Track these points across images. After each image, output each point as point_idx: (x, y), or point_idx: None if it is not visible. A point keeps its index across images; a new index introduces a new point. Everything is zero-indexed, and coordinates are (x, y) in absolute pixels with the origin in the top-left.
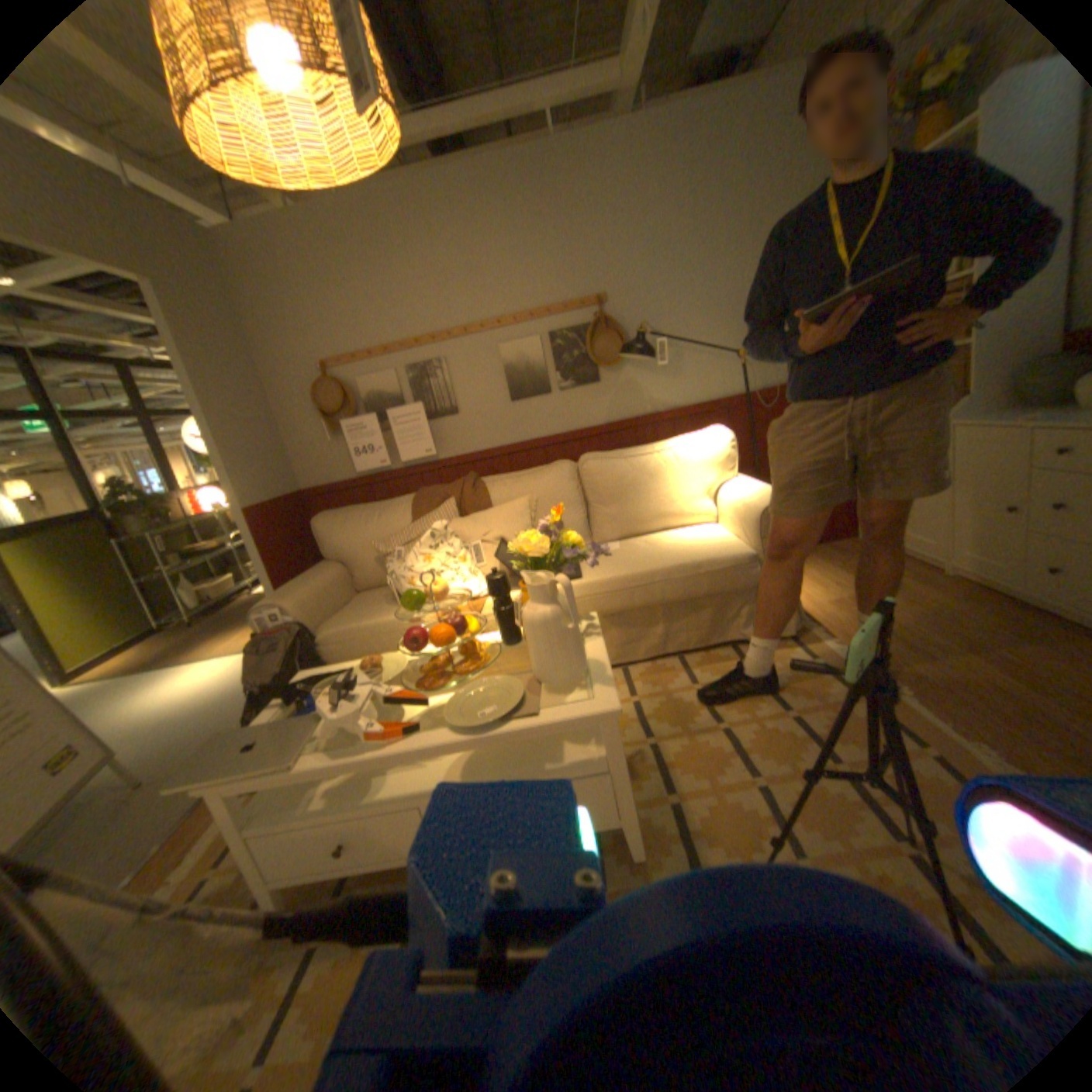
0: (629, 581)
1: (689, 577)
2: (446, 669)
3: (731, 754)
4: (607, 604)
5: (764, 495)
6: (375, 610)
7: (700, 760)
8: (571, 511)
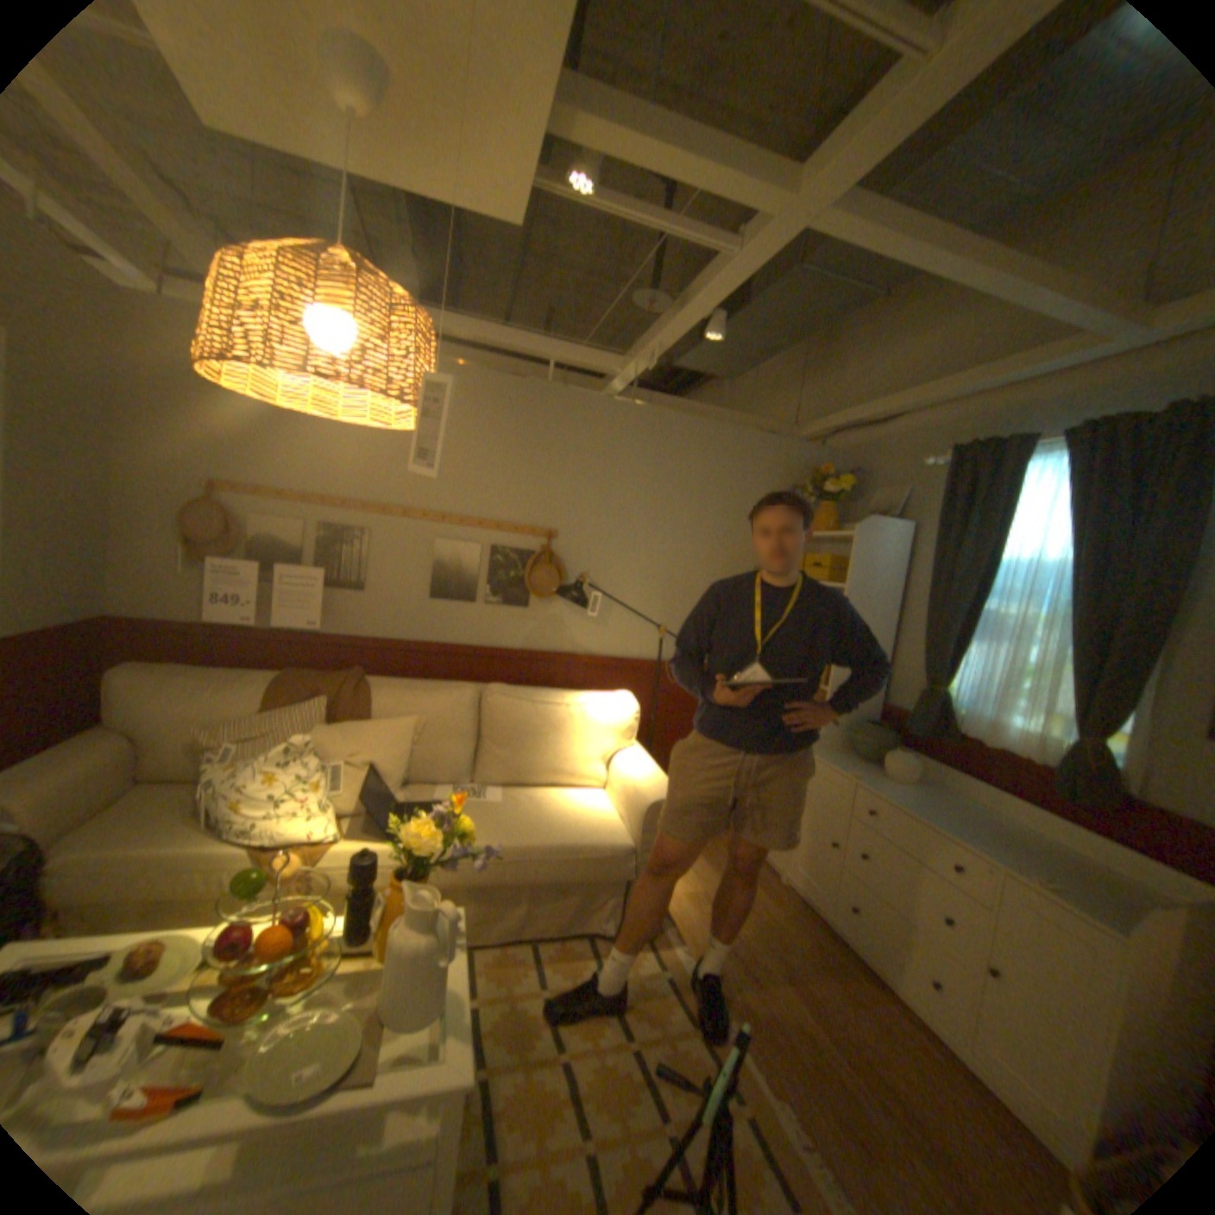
0: (505, 858)
1: (567, 864)
2: (259, 987)
3: (566, 1105)
4: (474, 880)
5: (653, 789)
6: (161, 835)
7: (532, 1113)
8: (459, 746)
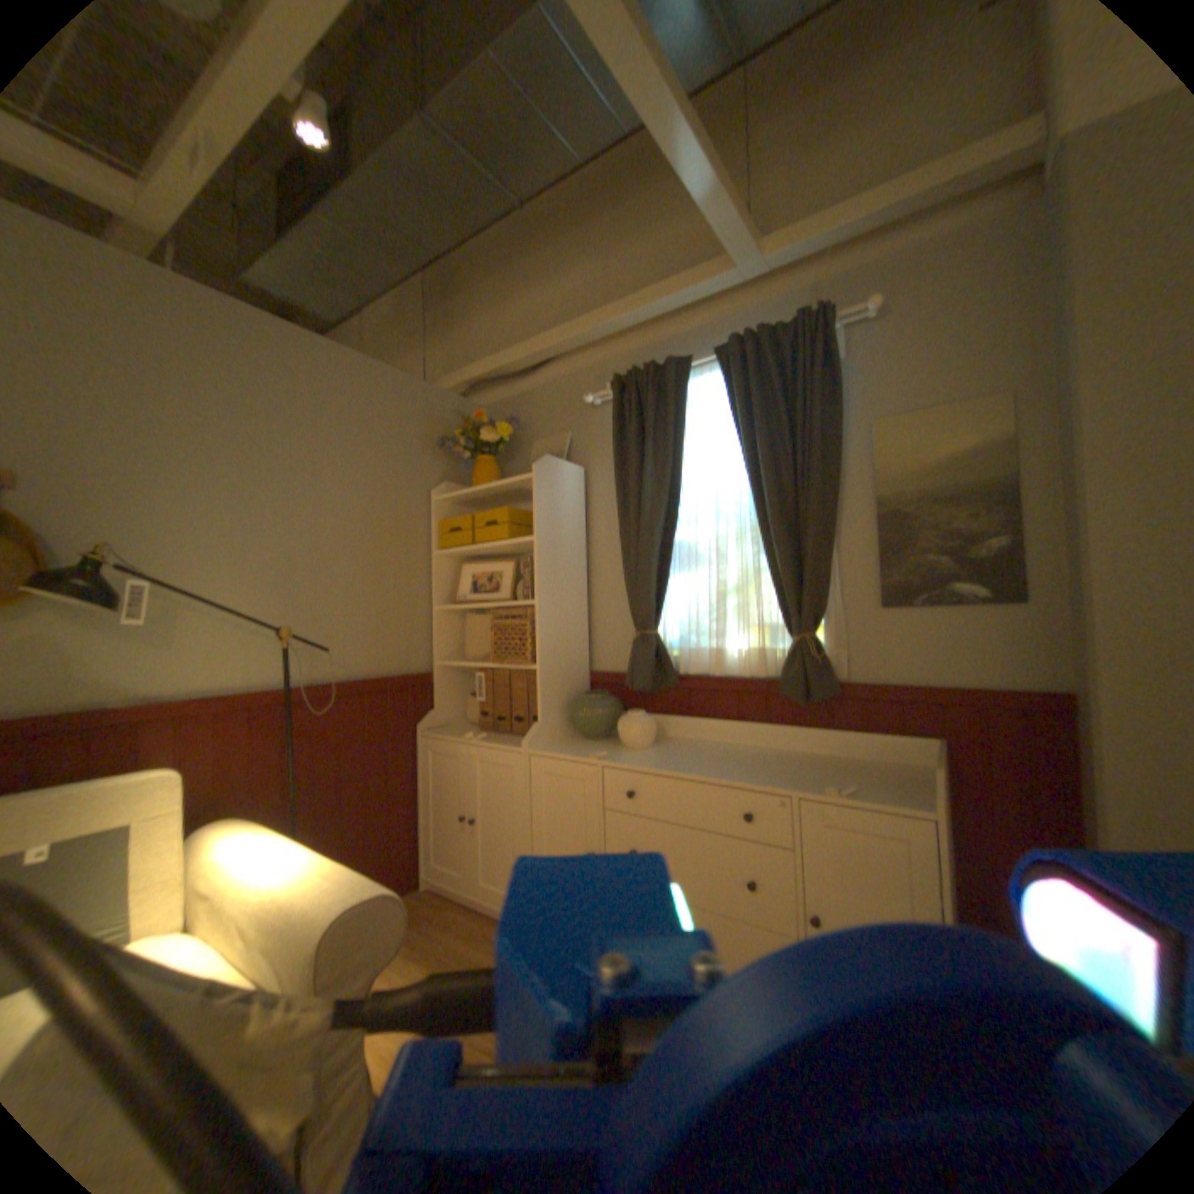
0: None
1: None
2: None
3: None
4: None
5: (323, 892)
6: None
7: None
8: None
